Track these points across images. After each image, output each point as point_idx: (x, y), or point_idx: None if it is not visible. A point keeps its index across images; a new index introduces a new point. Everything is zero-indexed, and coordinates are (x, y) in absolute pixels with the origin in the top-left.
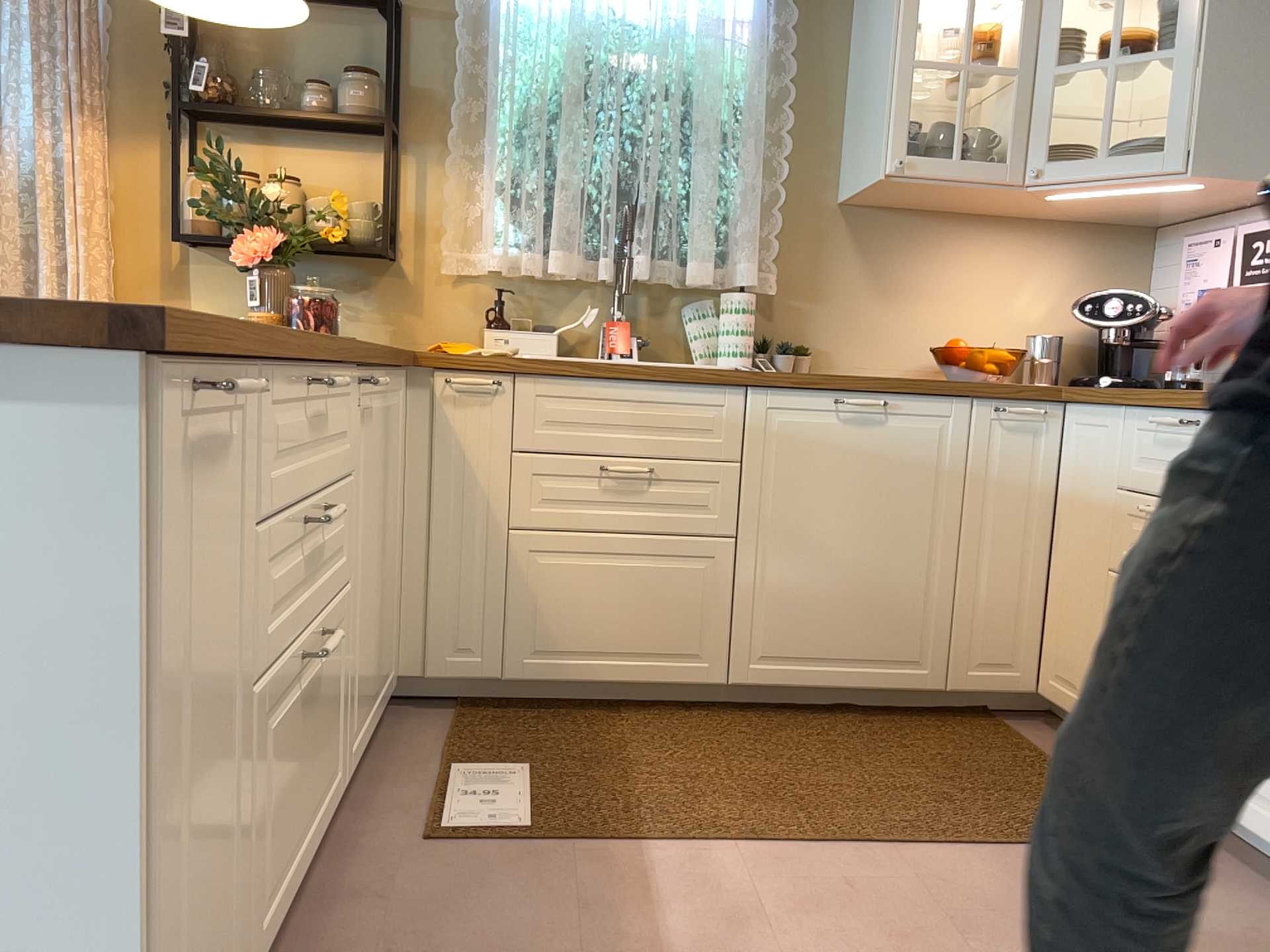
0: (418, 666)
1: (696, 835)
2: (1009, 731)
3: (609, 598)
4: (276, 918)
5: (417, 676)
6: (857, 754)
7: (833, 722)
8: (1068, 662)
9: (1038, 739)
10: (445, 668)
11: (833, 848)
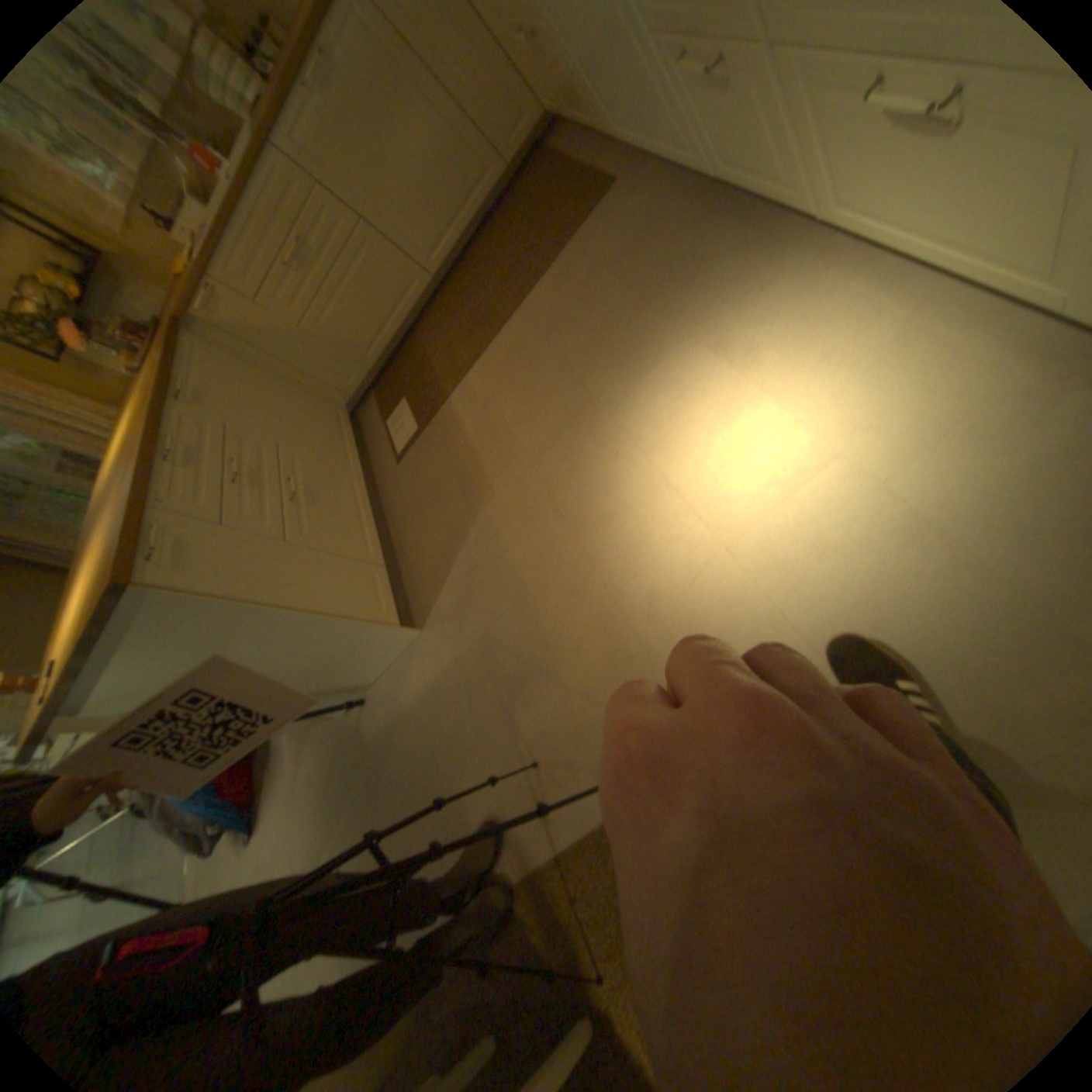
0: (346, 394)
1: (461, 372)
2: (548, 148)
3: (359, 301)
4: (379, 533)
5: (351, 396)
6: (495, 251)
7: (482, 237)
8: (537, 82)
9: (561, 138)
10: (353, 386)
11: (501, 328)
